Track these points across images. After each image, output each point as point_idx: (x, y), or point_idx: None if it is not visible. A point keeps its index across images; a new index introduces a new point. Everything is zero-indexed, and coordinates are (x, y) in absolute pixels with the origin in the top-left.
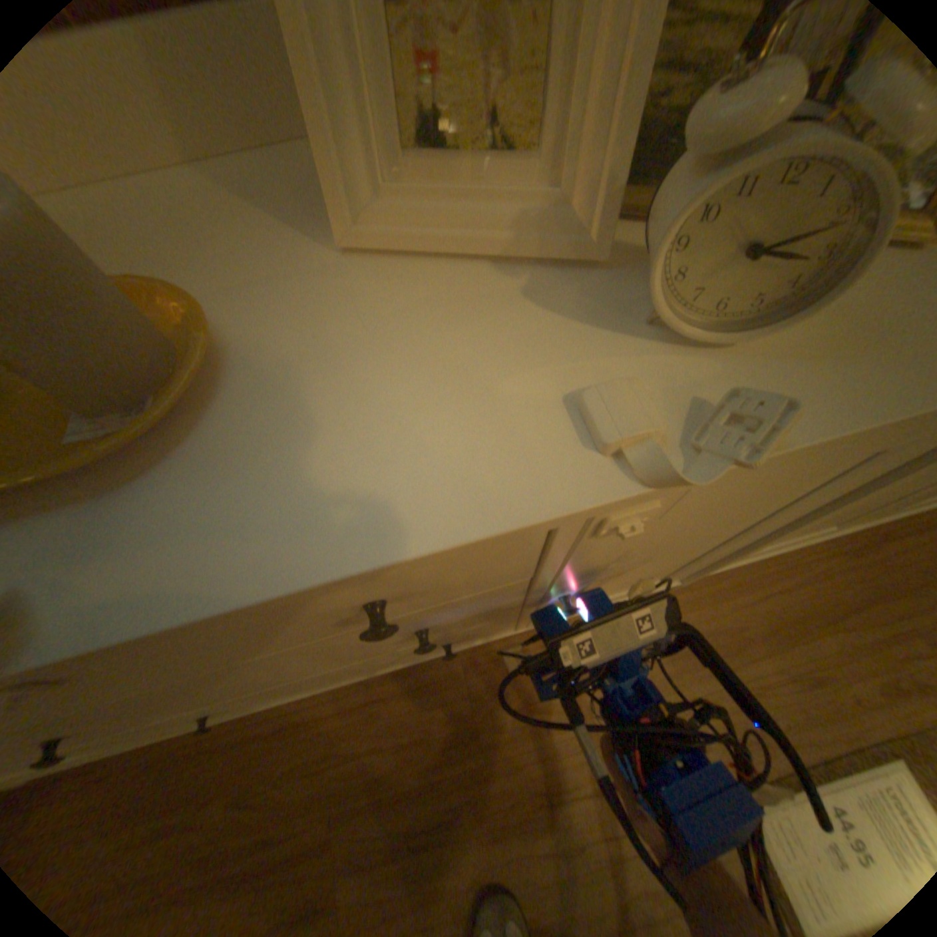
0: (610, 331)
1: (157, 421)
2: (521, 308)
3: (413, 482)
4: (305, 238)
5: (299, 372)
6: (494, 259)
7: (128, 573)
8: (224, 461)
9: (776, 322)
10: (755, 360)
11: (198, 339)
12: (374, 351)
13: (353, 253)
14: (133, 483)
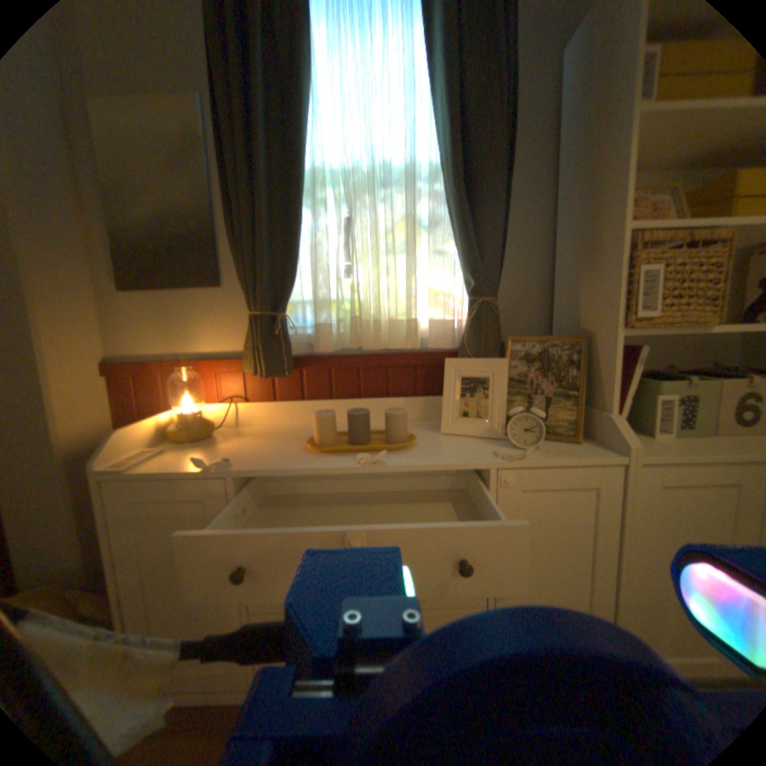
0: (503, 448)
1: (410, 444)
2: (483, 444)
3: (459, 458)
4: (432, 433)
5: (433, 447)
6: (477, 438)
7: (404, 461)
8: (419, 453)
9: (536, 445)
10: (533, 452)
11: (415, 438)
12: (450, 446)
13: (444, 435)
14: (402, 453)
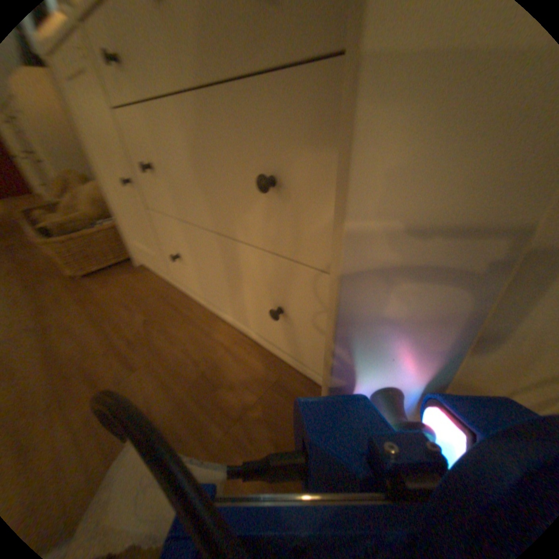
0: None
1: None
2: None
3: None
4: None
5: None
6: None
7: None
8: None
9: None
10: None
11: None
12: None
13: None
14: None
